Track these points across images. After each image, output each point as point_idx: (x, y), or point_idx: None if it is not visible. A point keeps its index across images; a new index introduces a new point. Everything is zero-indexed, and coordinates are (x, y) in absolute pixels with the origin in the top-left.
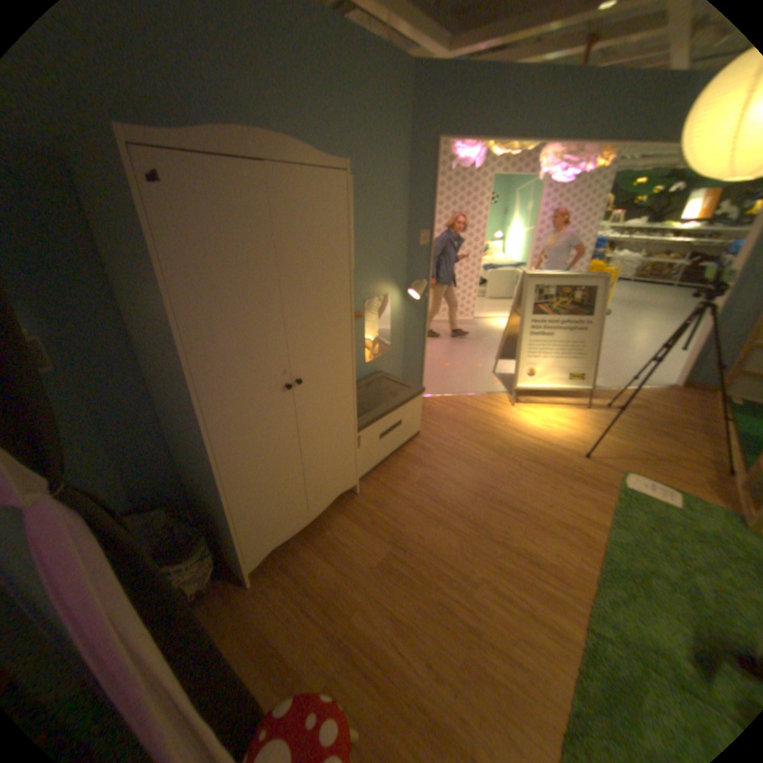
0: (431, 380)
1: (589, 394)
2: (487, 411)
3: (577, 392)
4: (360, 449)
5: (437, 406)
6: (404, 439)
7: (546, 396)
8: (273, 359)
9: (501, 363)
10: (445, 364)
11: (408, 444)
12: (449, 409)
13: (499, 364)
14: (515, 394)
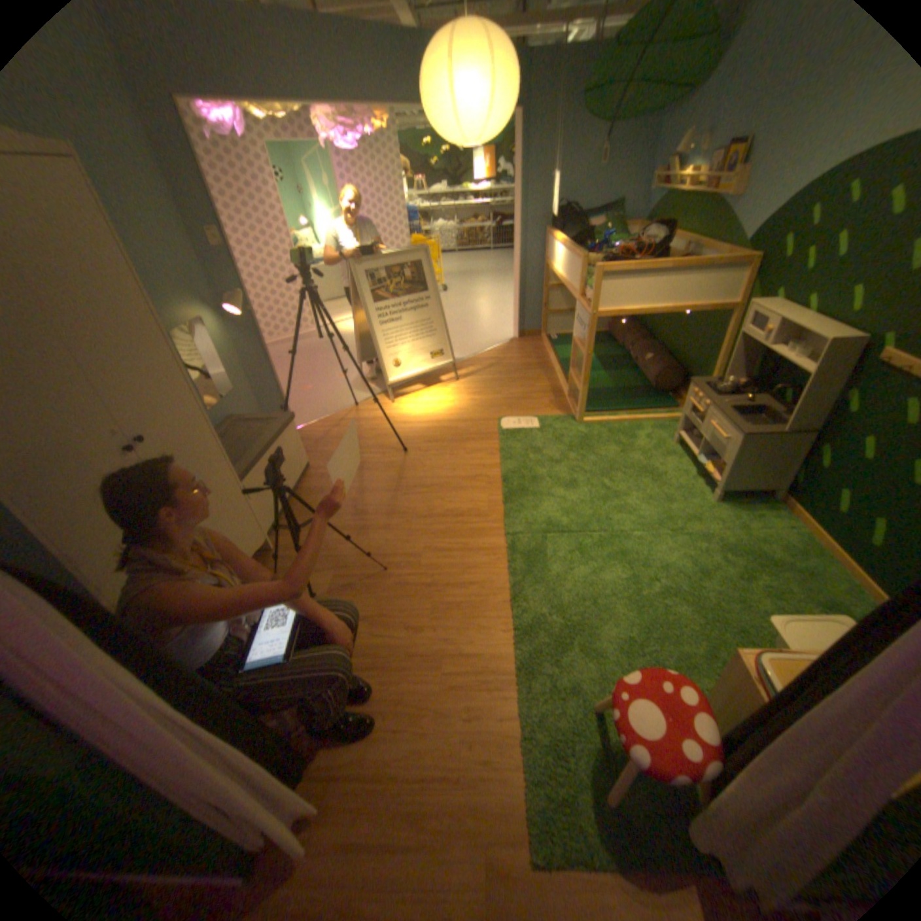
0: (298, 409)
1: (453, 369)
2: (371, 417)
3: (443, 371)
4: (252, 501)
5: (318, 433)
6: (297, 476)
7: (419, 383)
8: (85, 425)
9: (366, 367)
10: (306, 388)
11: (304, 480)
12: (332, 430)
13: (364, 369)
14: (391, 391)
